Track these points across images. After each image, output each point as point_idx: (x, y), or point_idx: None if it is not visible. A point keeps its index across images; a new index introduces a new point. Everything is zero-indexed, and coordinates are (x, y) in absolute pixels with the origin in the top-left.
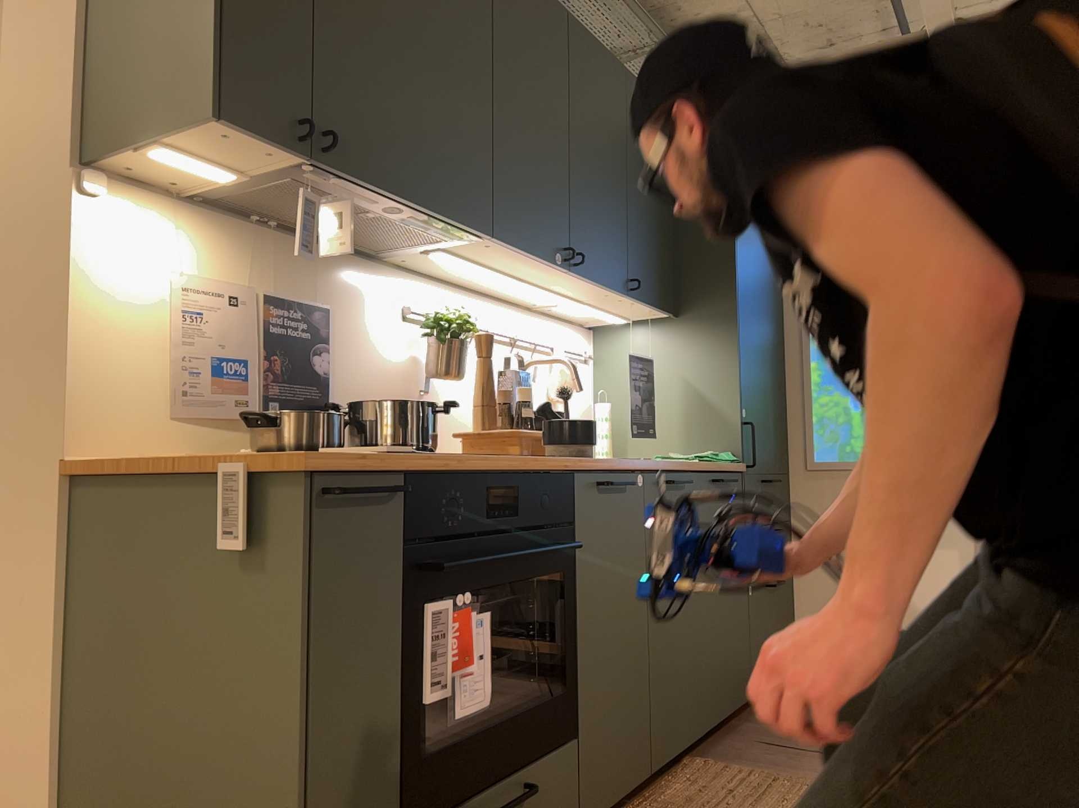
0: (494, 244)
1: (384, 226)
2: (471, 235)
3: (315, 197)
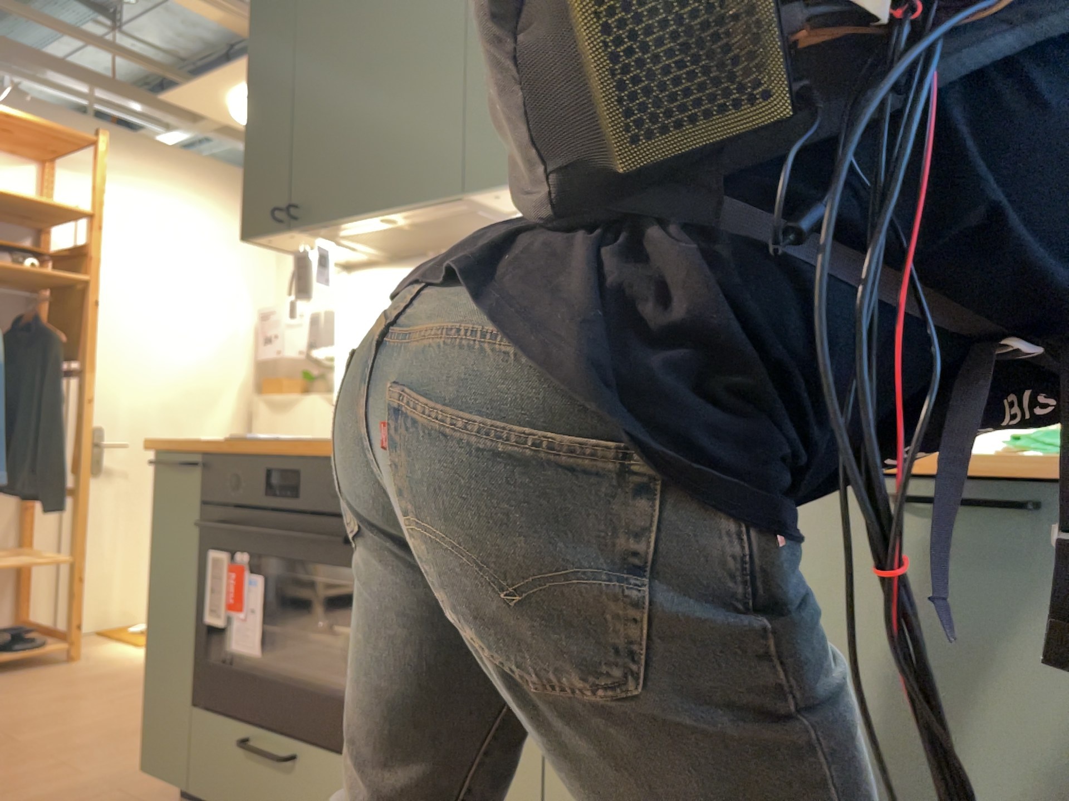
0: (500, 194)
1: (444, 225)
2: (471, 200)
3: (307, 253)
